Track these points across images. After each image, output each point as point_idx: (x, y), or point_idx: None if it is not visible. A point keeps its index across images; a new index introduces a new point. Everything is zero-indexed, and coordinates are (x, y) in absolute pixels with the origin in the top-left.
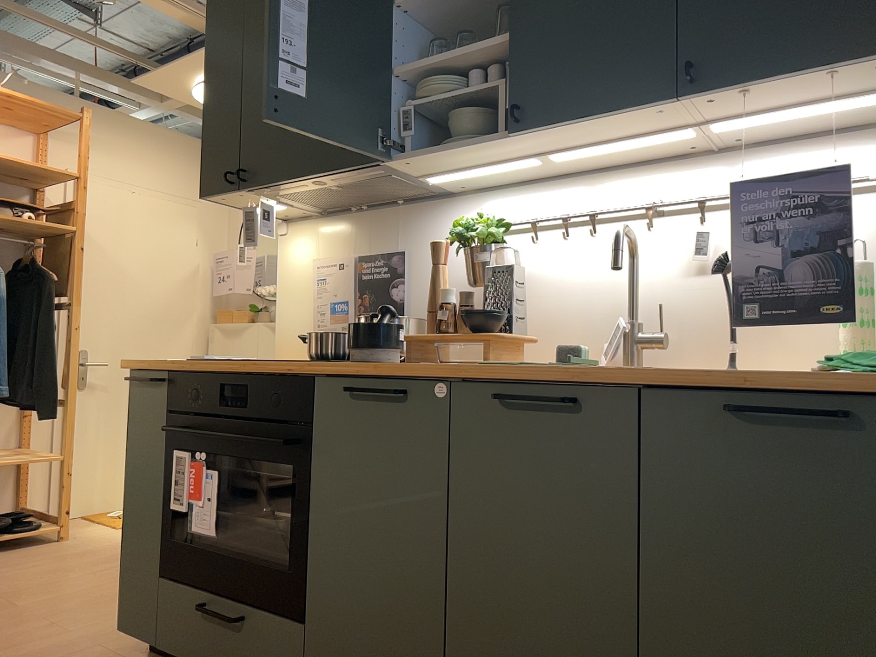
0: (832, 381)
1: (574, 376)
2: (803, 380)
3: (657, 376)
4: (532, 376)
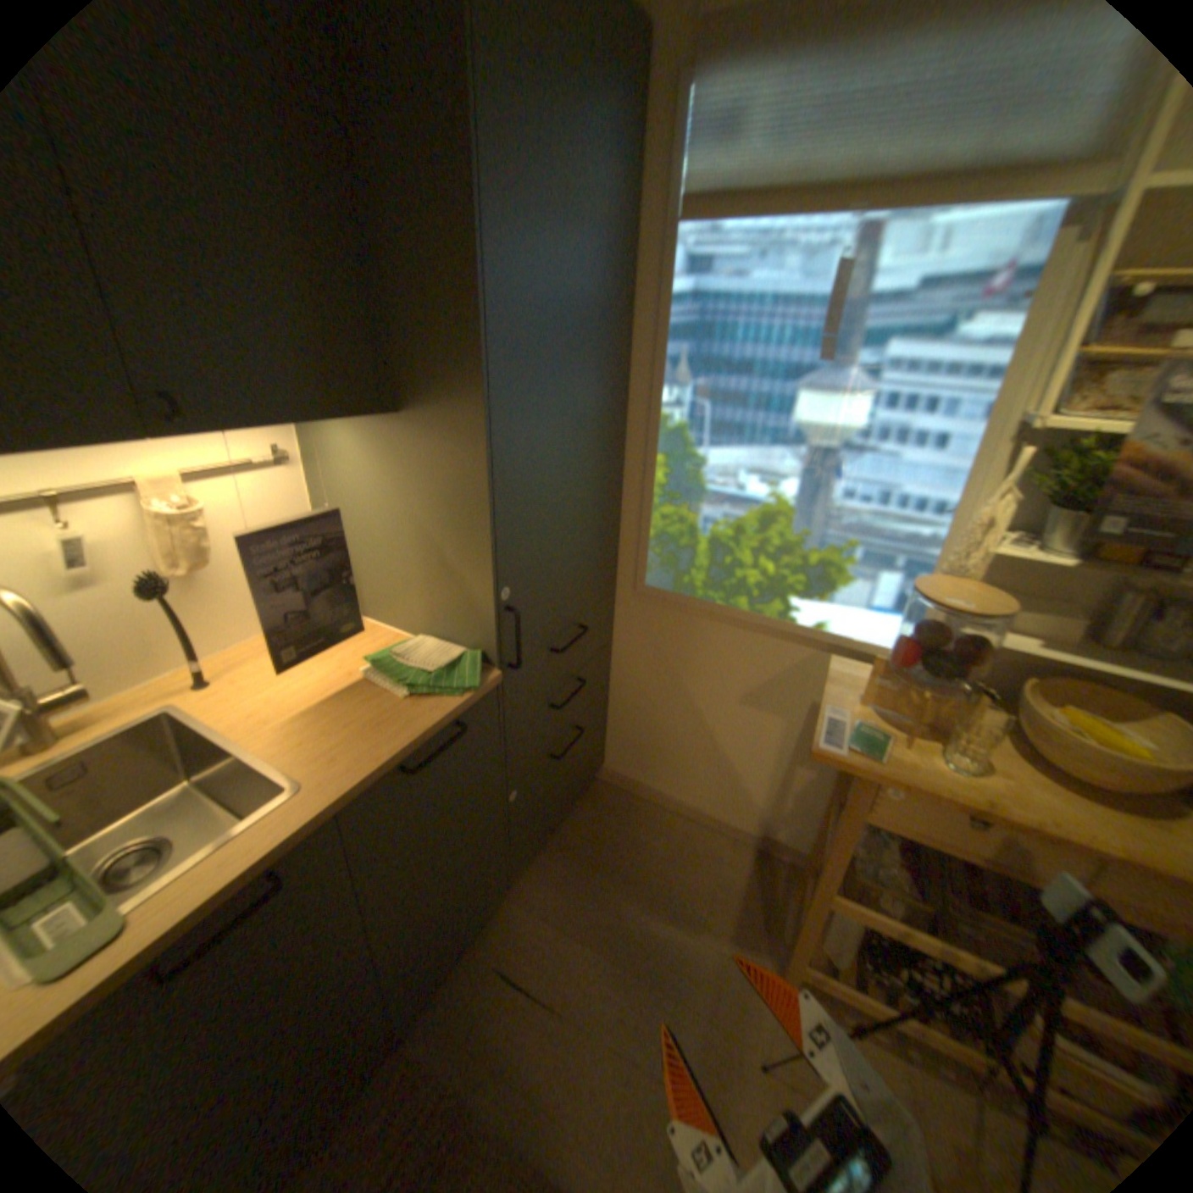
0: (455, 716)
1: (267, 861)
2: (430, 720)
3: (354, 795)
4: (190, 909)
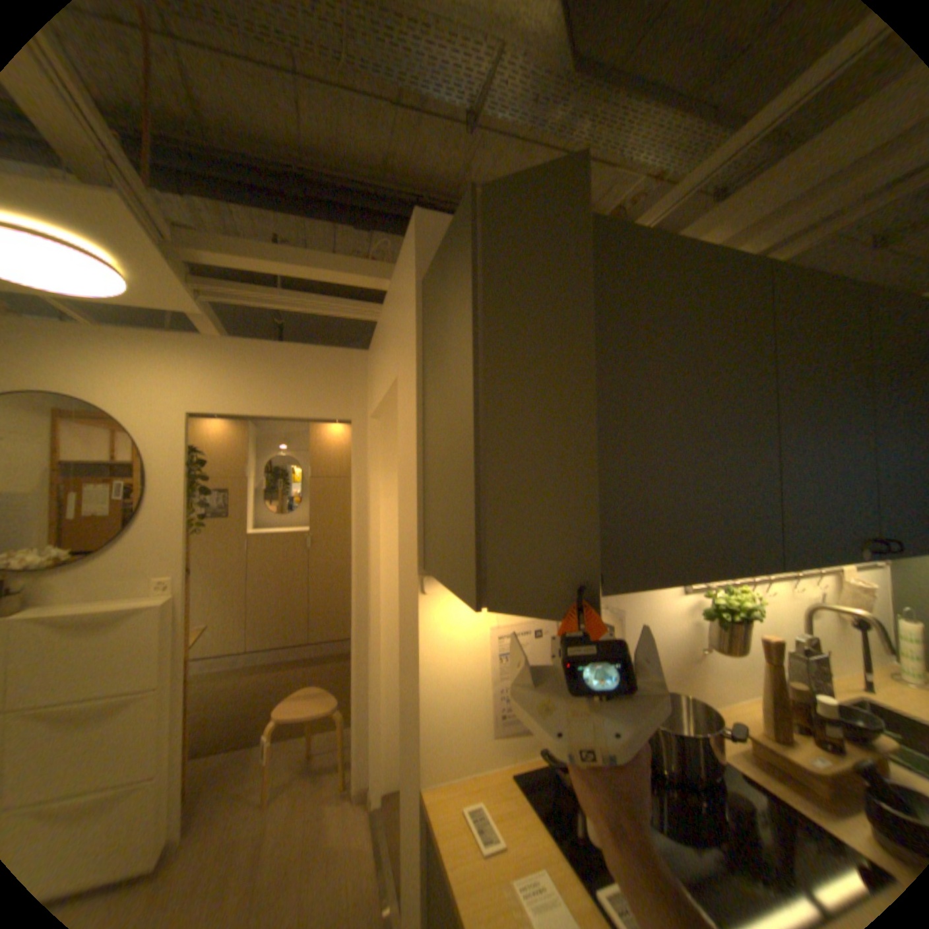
0: None
1: None
2: None
3: None
4: None
